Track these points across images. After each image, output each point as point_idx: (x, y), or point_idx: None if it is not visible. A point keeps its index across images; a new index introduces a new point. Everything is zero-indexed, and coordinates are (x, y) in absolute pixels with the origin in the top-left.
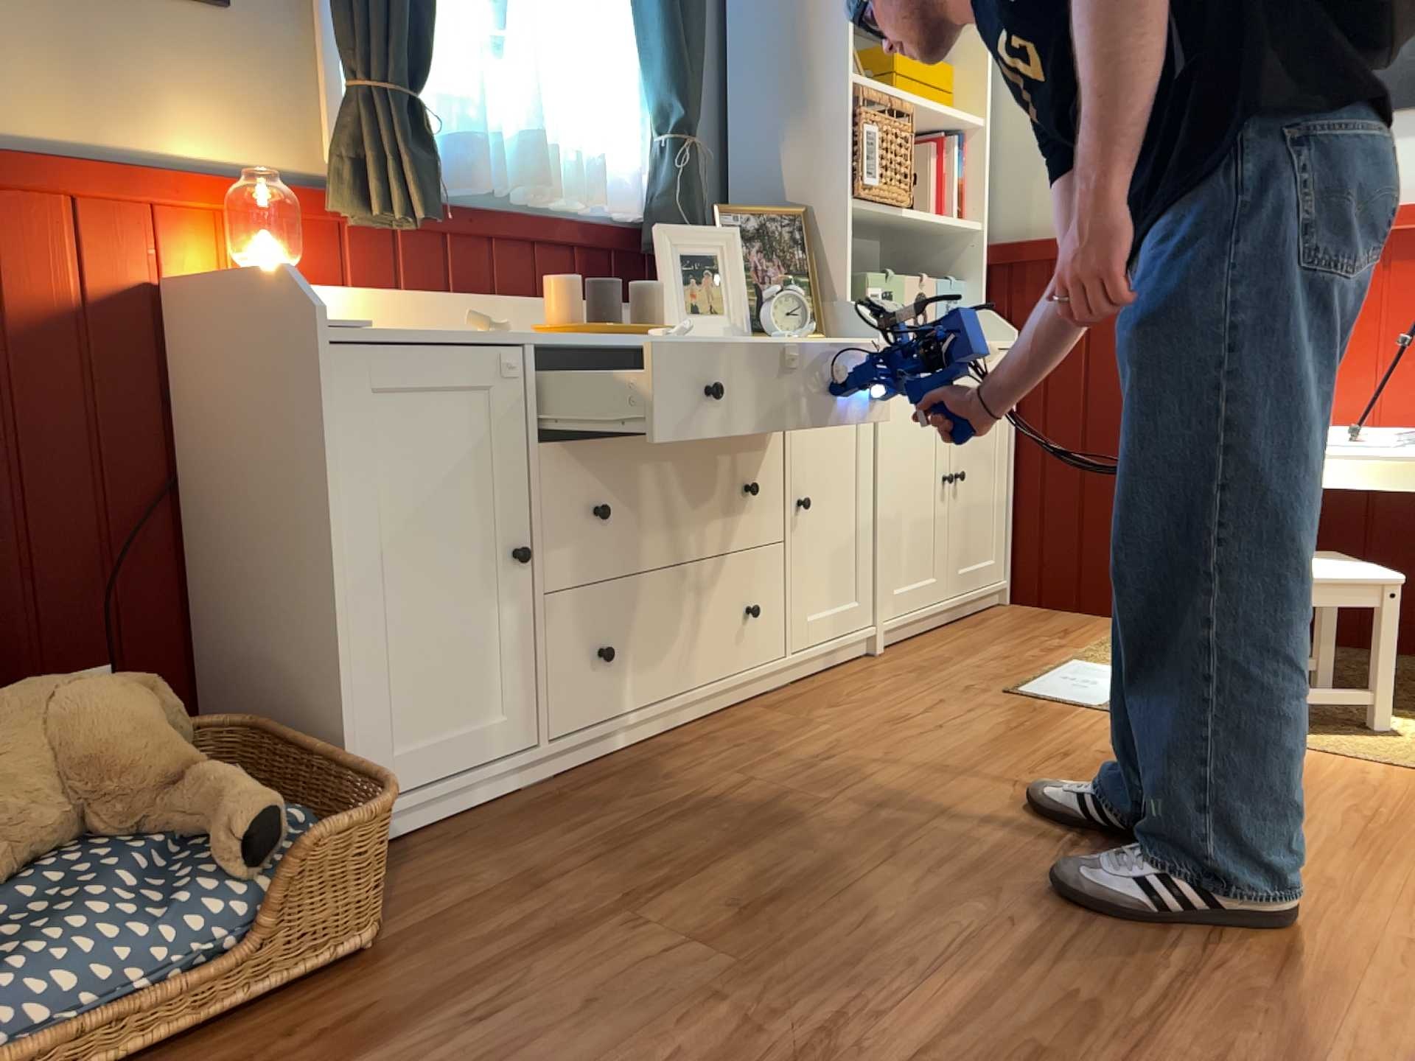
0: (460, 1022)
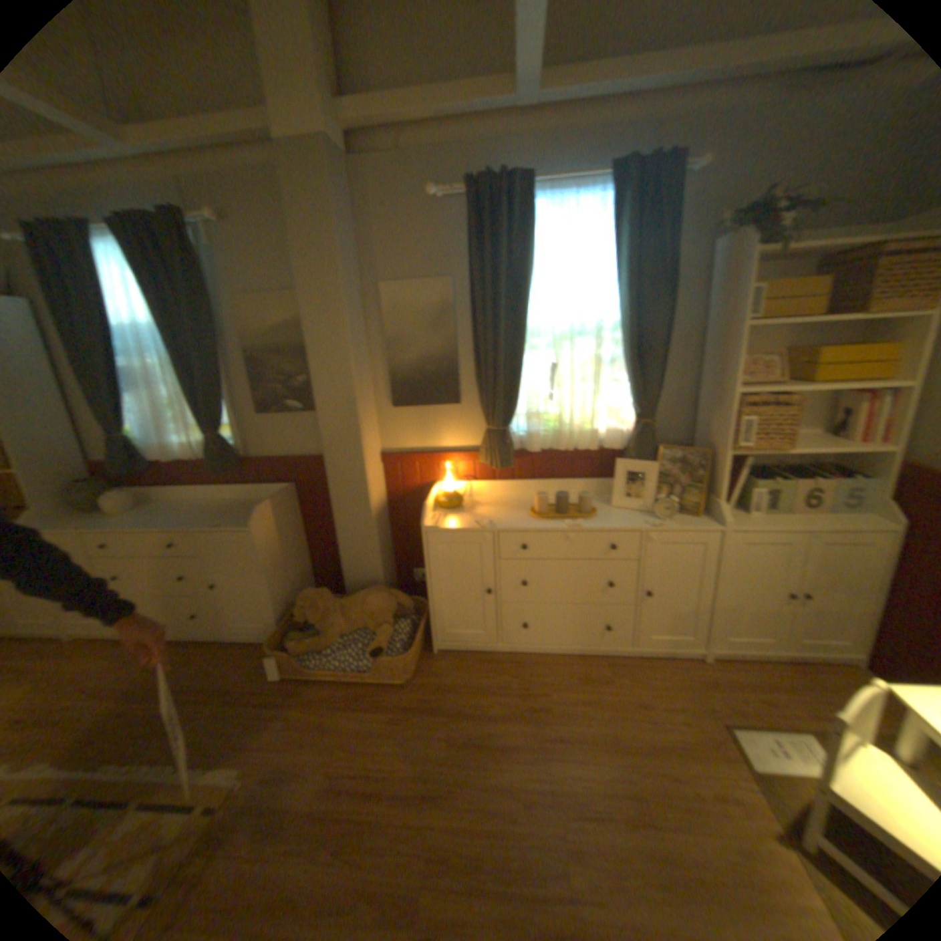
0: (390, 721)
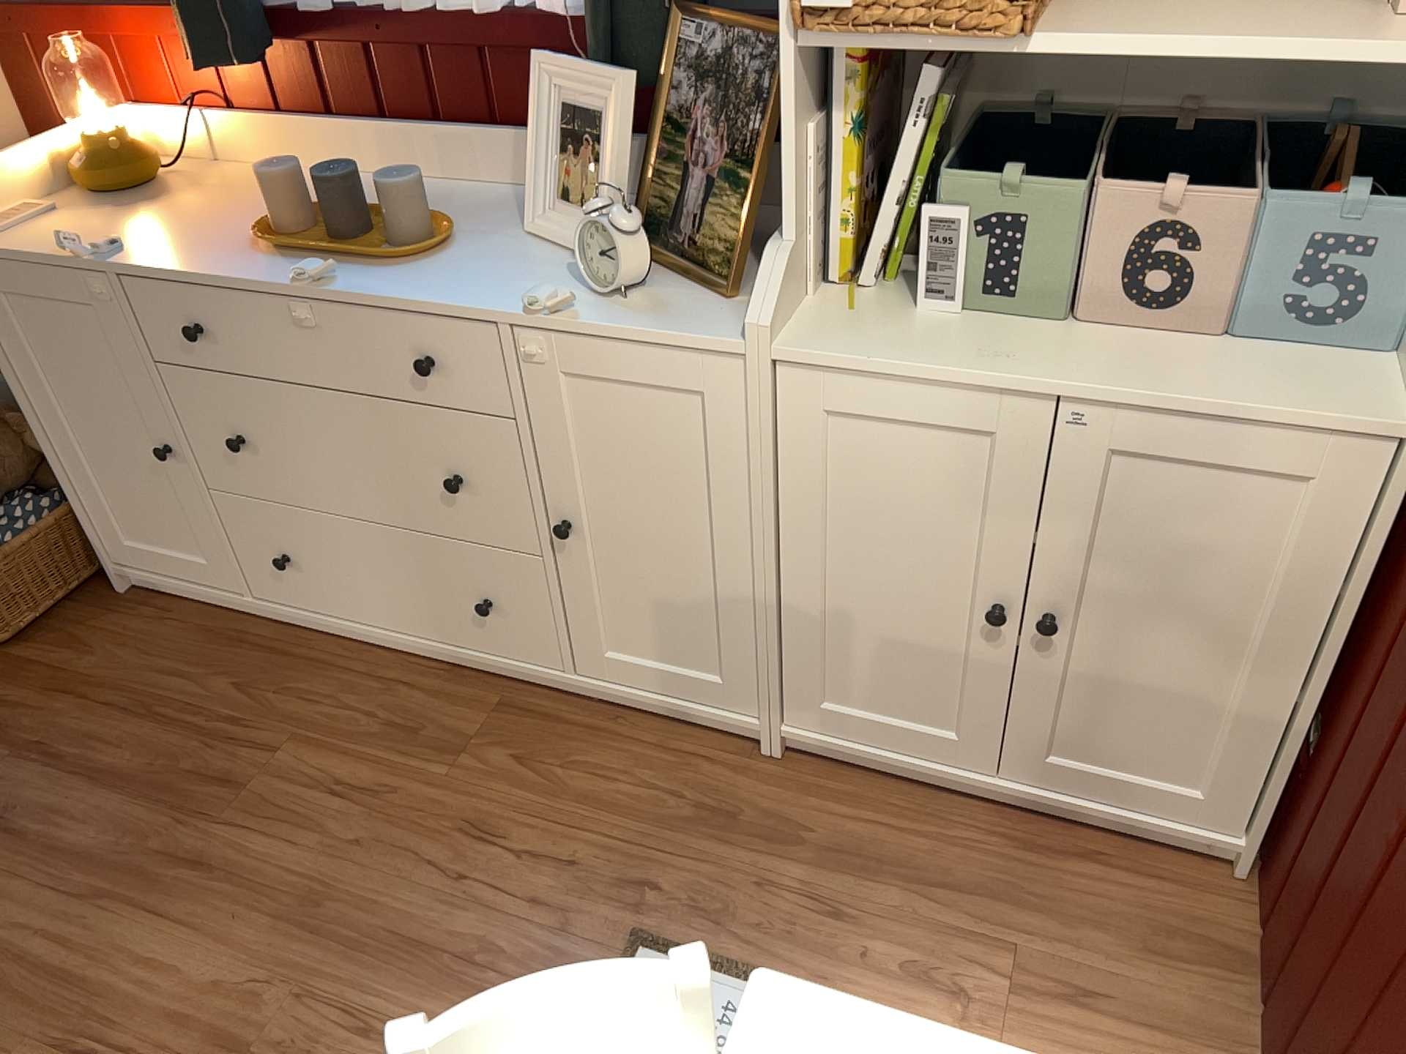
0: None
